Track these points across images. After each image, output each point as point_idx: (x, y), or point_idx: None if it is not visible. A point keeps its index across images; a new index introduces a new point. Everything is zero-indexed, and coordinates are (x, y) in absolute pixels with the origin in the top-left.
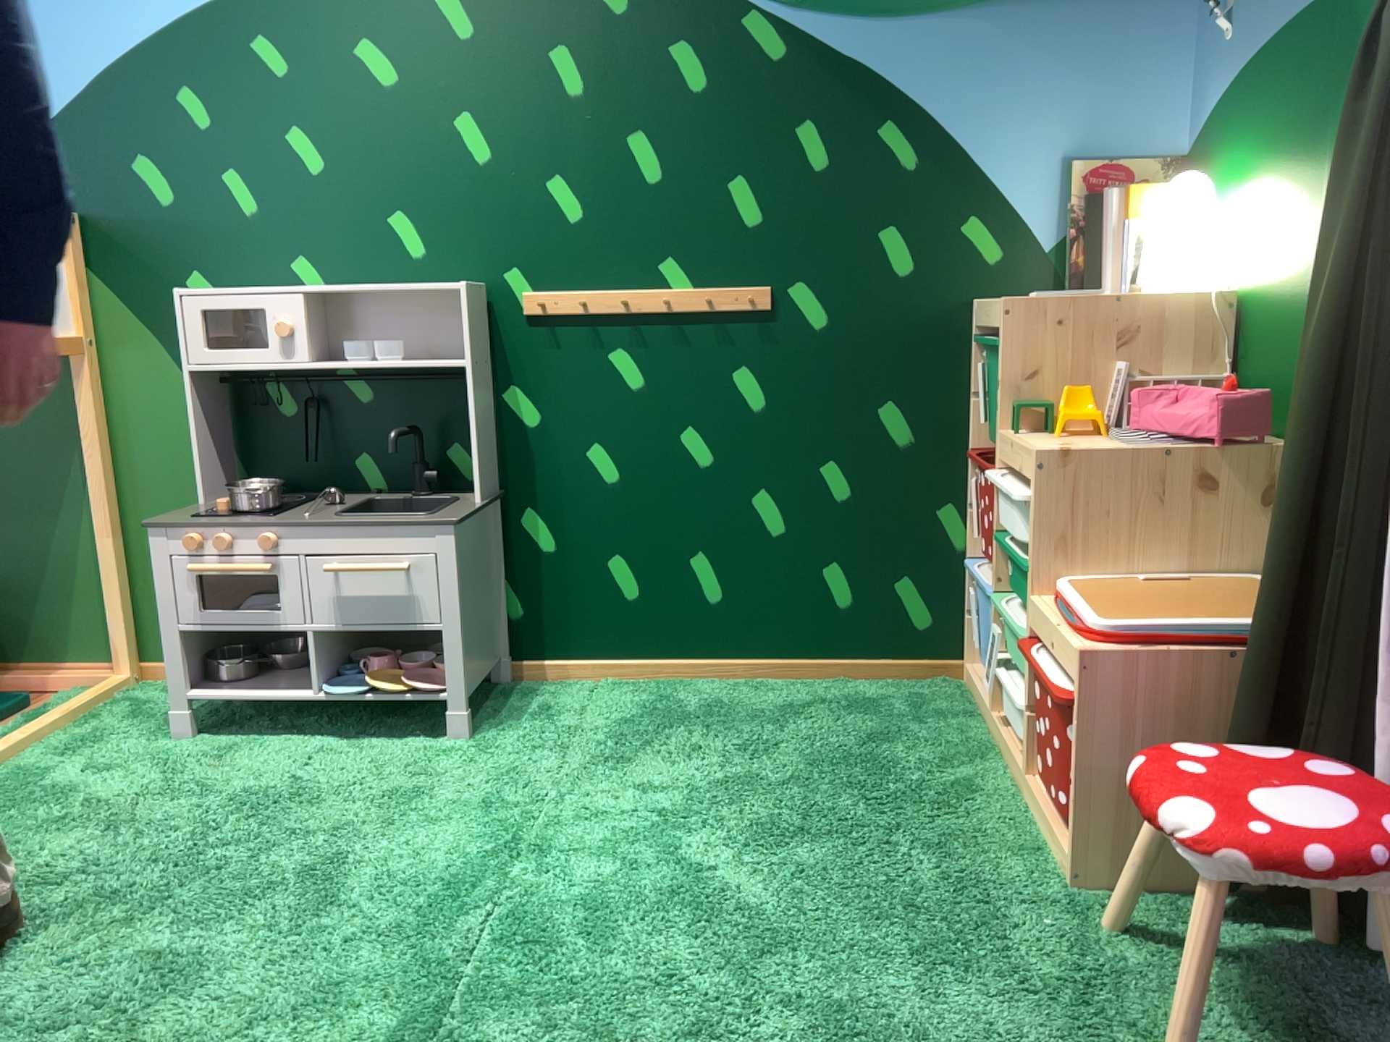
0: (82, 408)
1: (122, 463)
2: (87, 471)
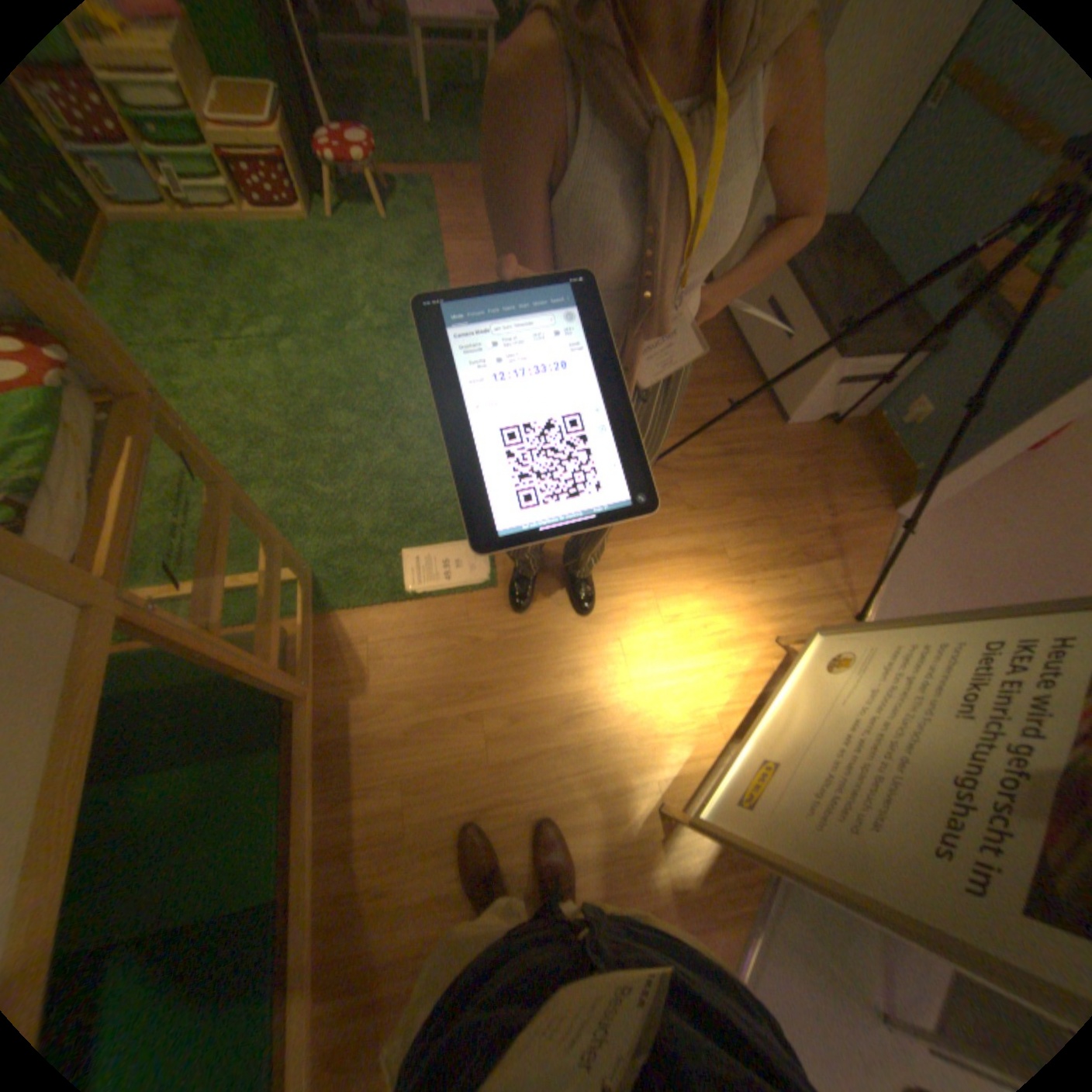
0: None
1: None
2: None
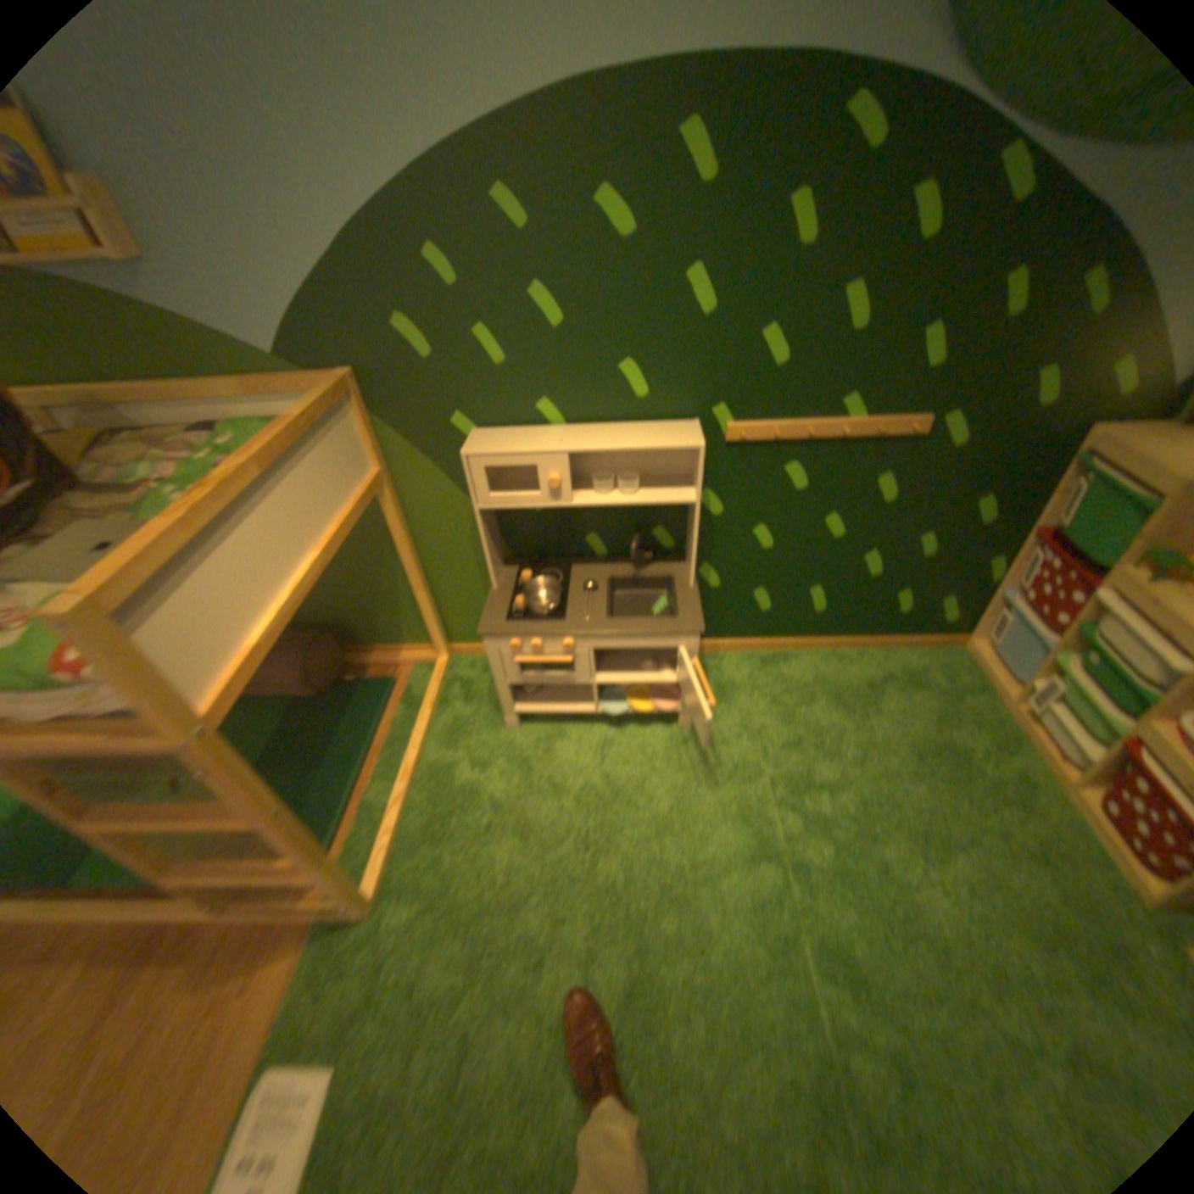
0: (382, 511)
1: (418, 545)
2: (399, 557)
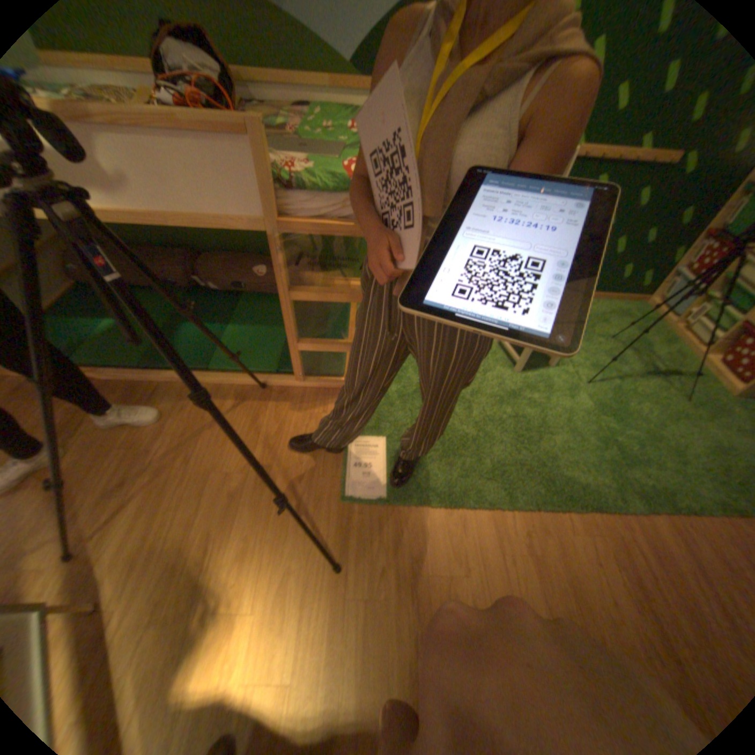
0: None
1: None
2: None
